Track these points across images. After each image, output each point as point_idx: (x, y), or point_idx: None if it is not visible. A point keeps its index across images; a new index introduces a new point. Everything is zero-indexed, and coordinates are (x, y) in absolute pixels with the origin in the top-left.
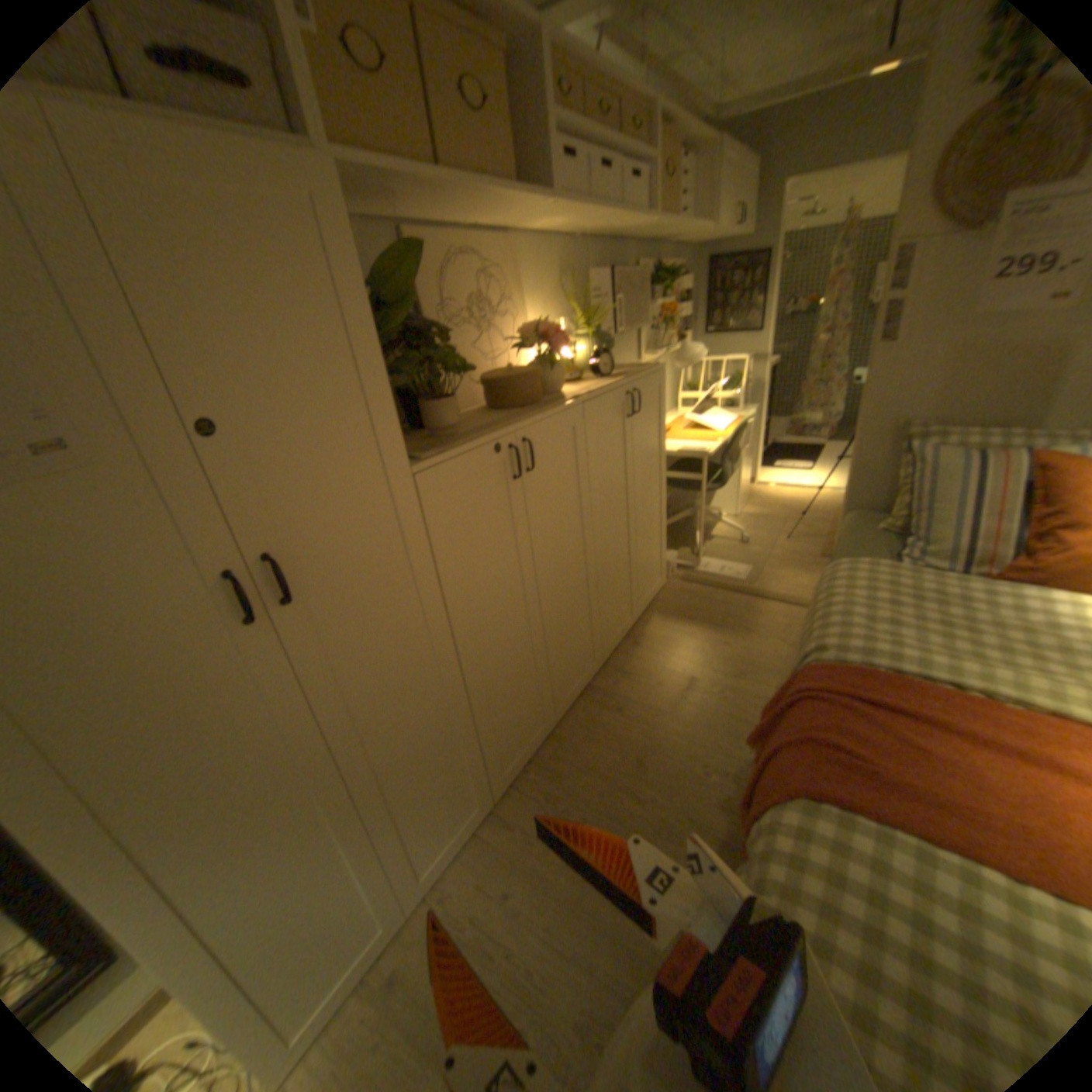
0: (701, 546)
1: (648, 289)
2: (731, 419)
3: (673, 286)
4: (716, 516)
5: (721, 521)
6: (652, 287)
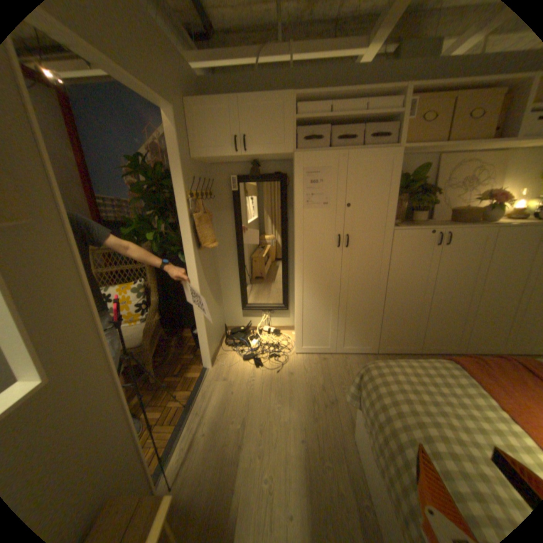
0: None
1: None
2: None
3: None
4: None
5: None
6: None
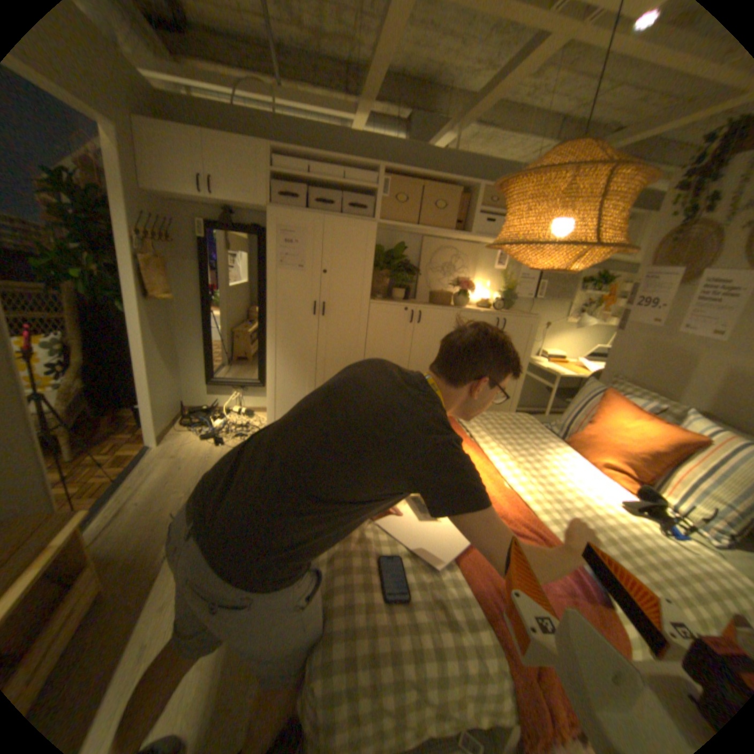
0: None
1: (585, 284)
2: None
3: (620, 288)
4: None
5: None
6: (586, 284)
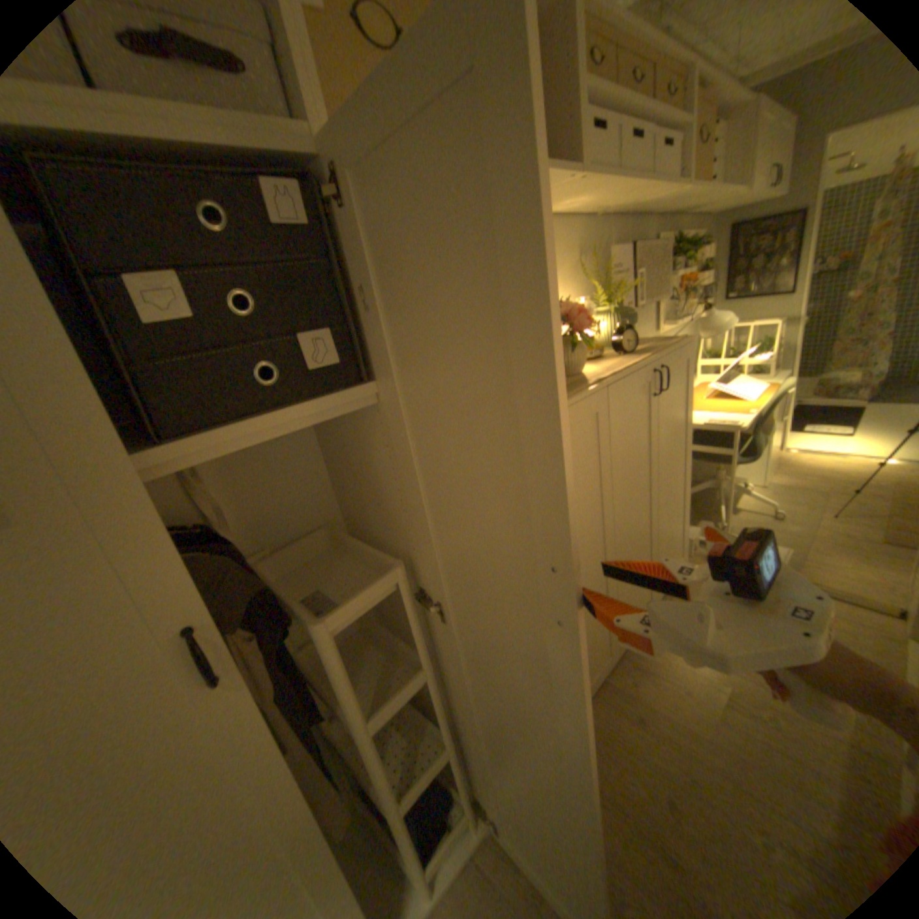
0: (729, 524)
1: (668, 261)
2: (761, 388)
3: (693, 257)
4: (743, 490)
5: (749, 495)
6: (673, 259)
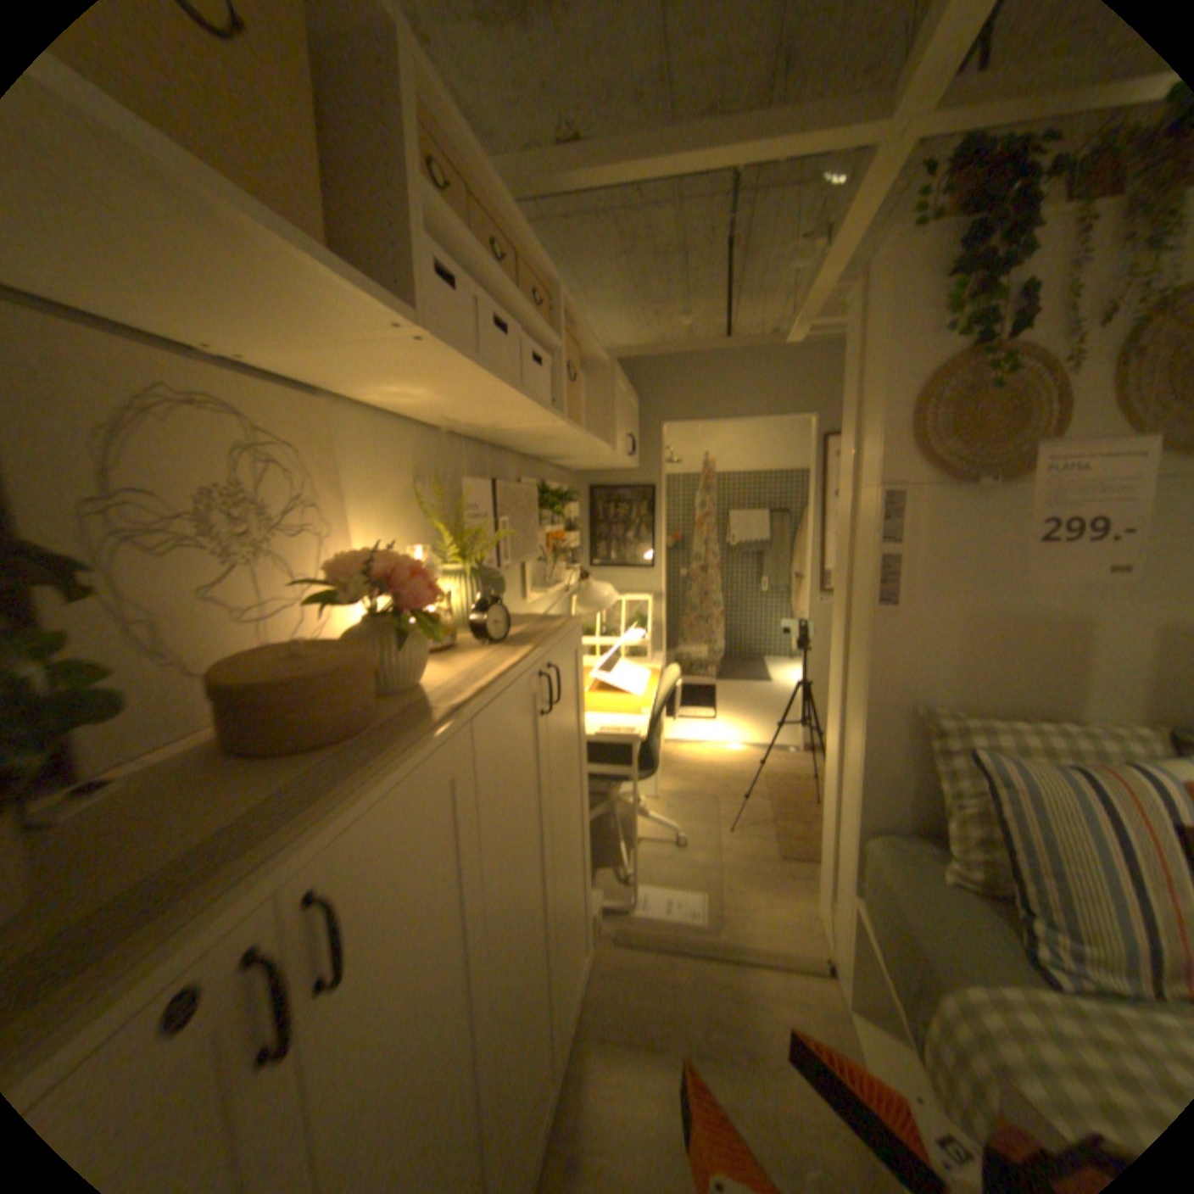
0: (636, 872)
1: (533, 511)
2: (644, 674)
3: (558, 511)
4: (640, 809)
5: (646, 815)
6: (539, 509)
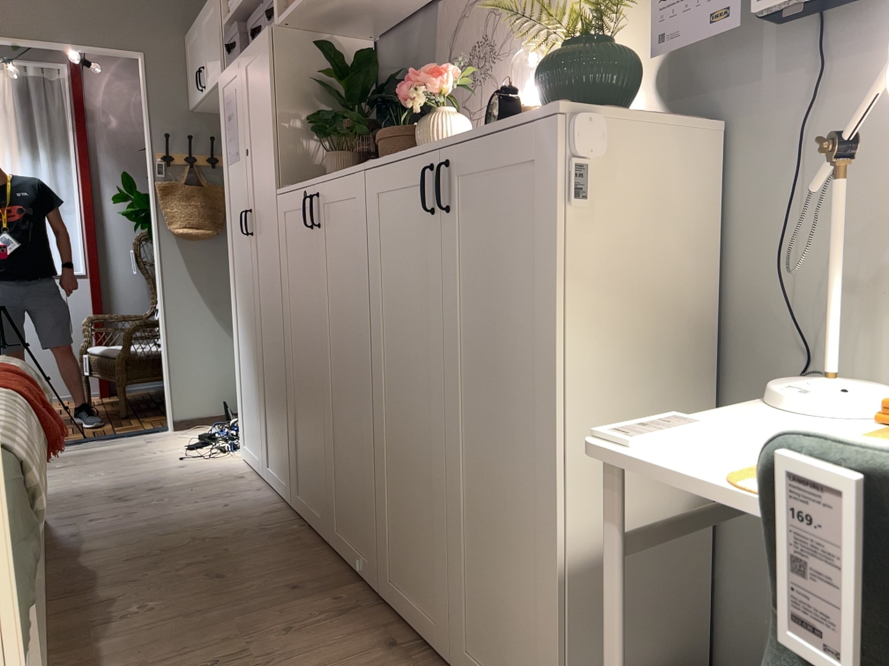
0: None
1: None
2: None
3: None
4: None
5: None
6: None
